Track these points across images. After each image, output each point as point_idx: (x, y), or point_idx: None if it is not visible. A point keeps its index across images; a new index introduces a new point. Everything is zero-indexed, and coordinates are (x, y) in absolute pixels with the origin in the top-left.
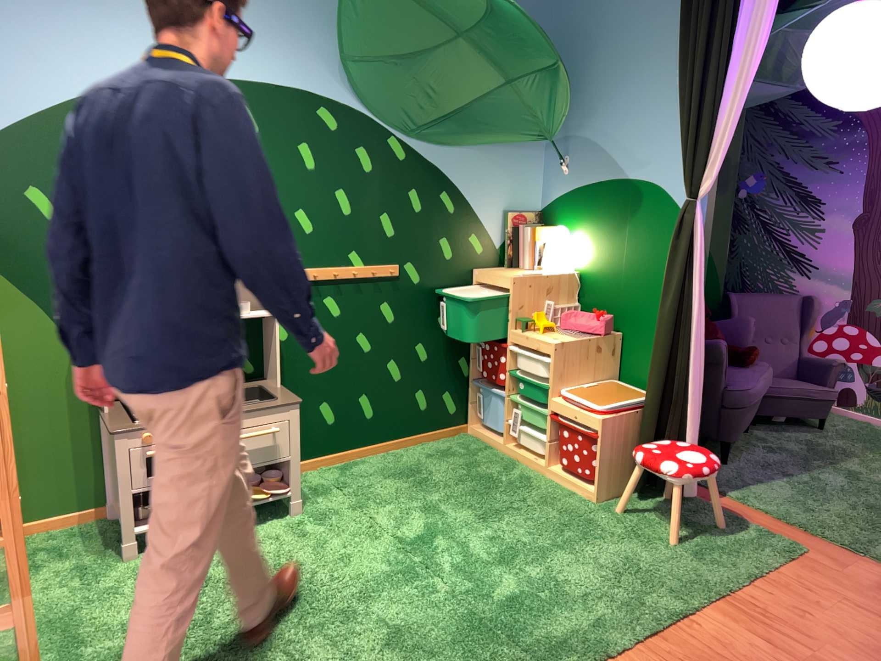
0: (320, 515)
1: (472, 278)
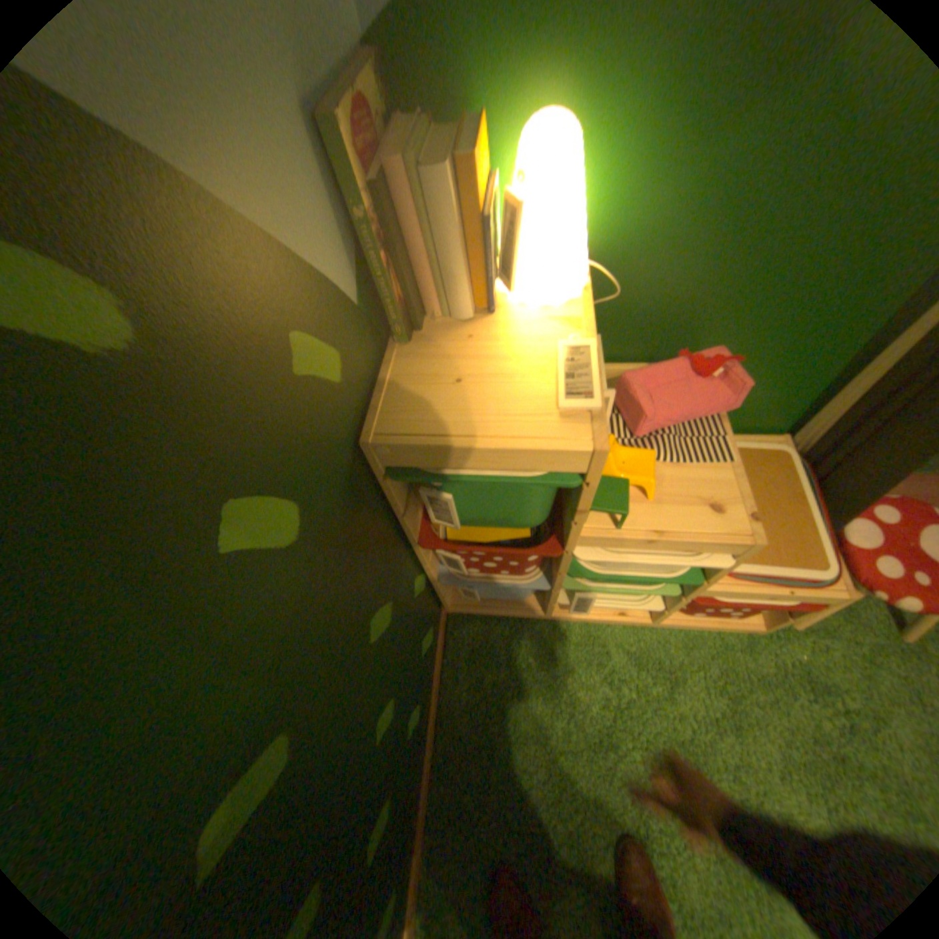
0: None
1: (369, 463)
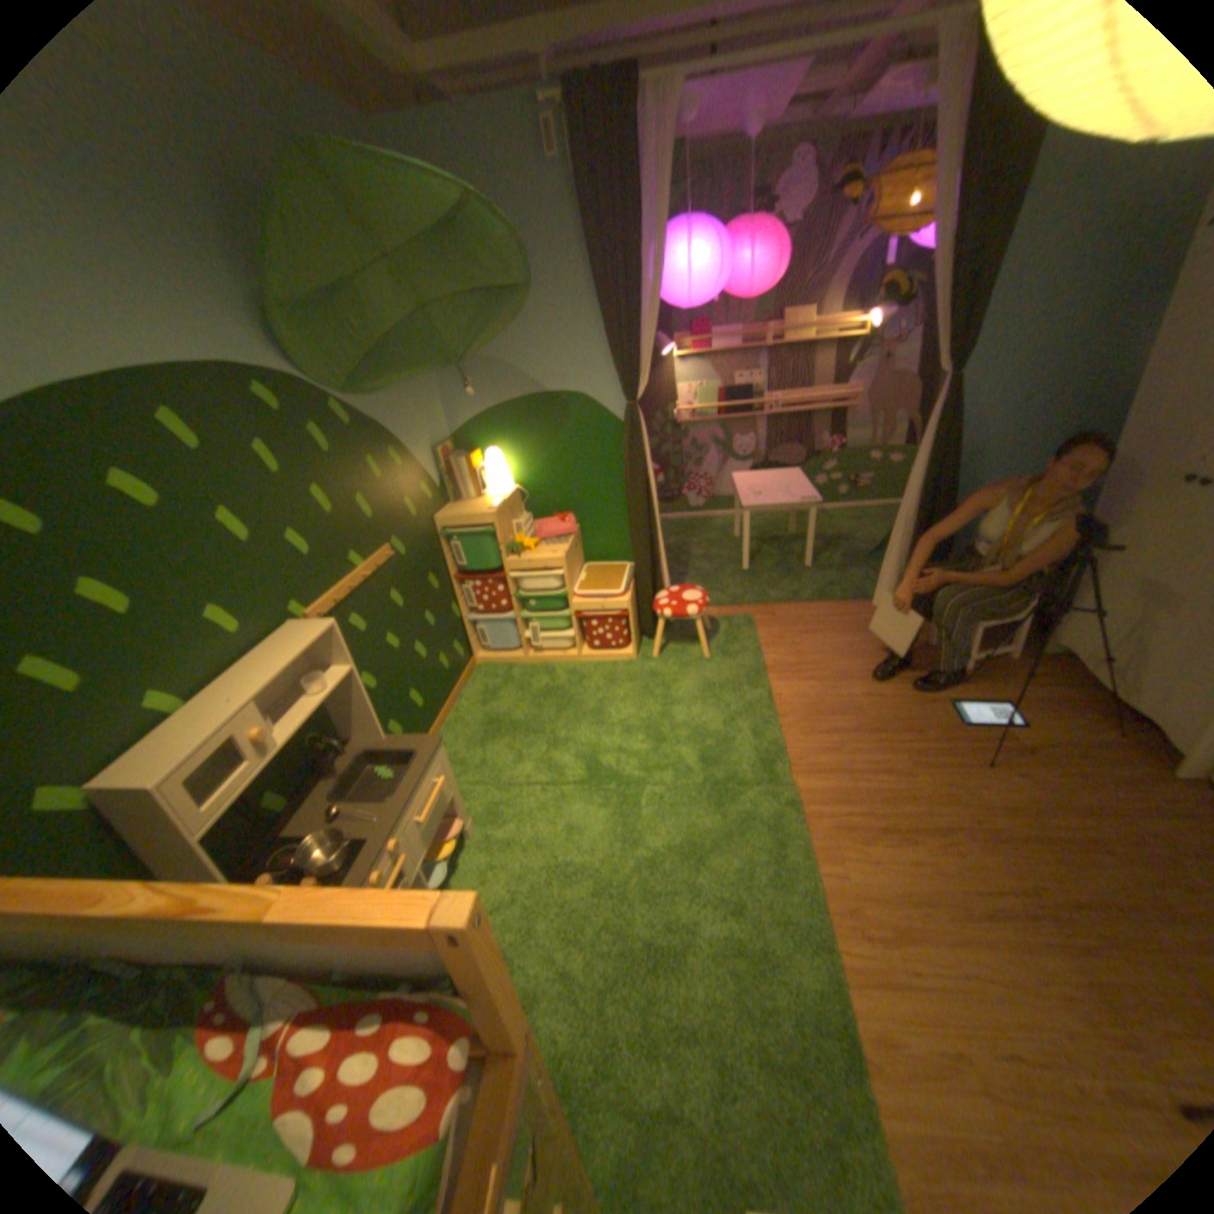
0: (487, 818)
1: (434, 527)
